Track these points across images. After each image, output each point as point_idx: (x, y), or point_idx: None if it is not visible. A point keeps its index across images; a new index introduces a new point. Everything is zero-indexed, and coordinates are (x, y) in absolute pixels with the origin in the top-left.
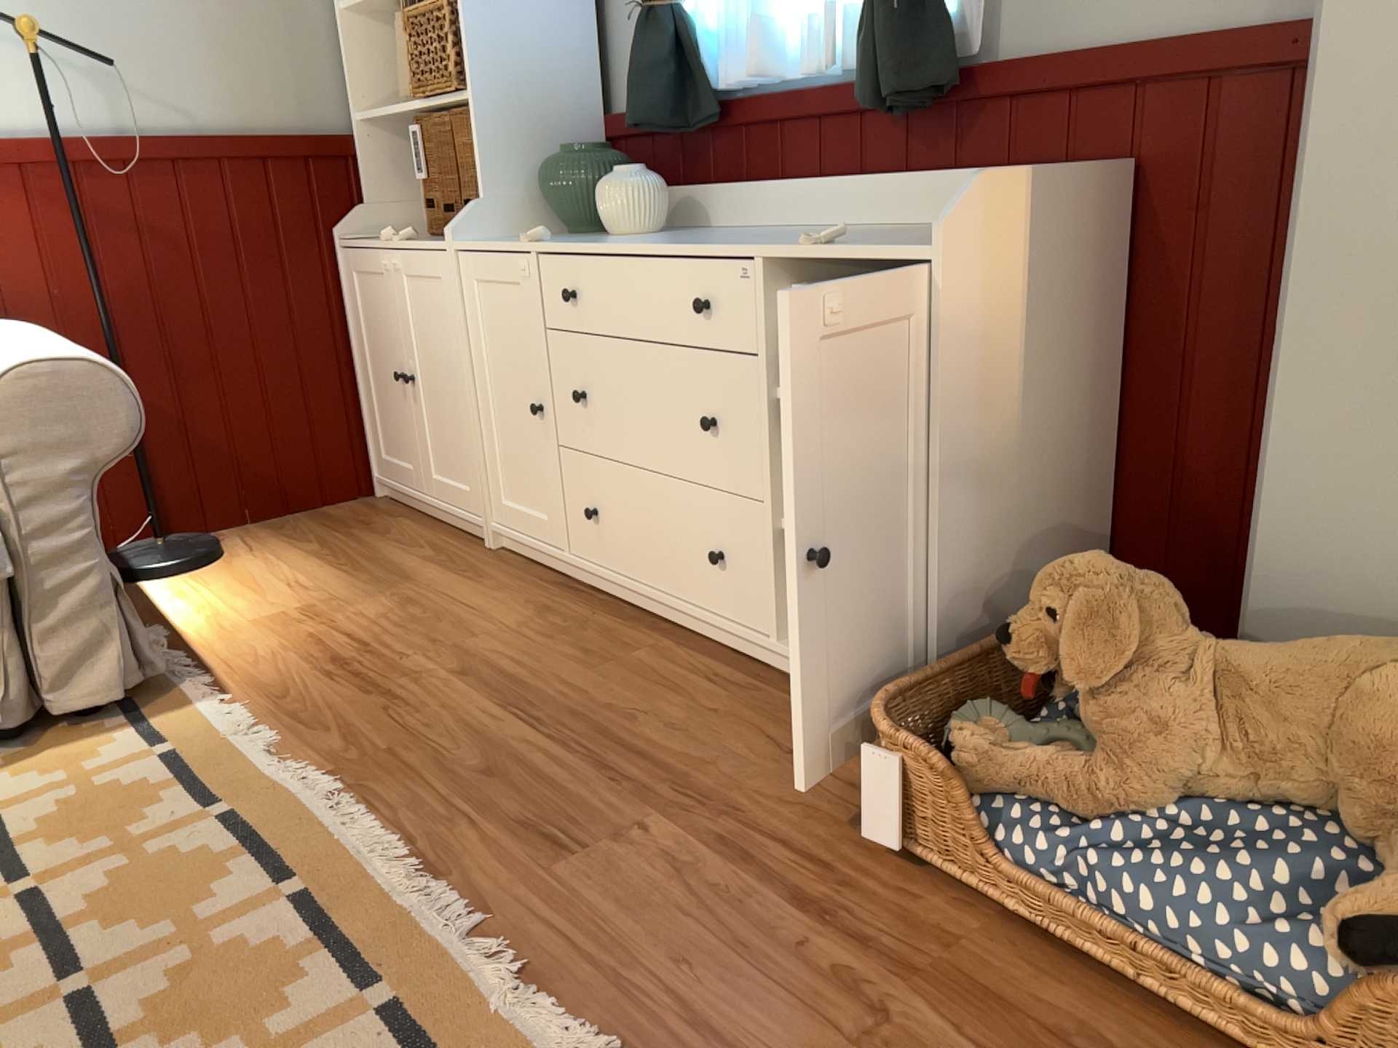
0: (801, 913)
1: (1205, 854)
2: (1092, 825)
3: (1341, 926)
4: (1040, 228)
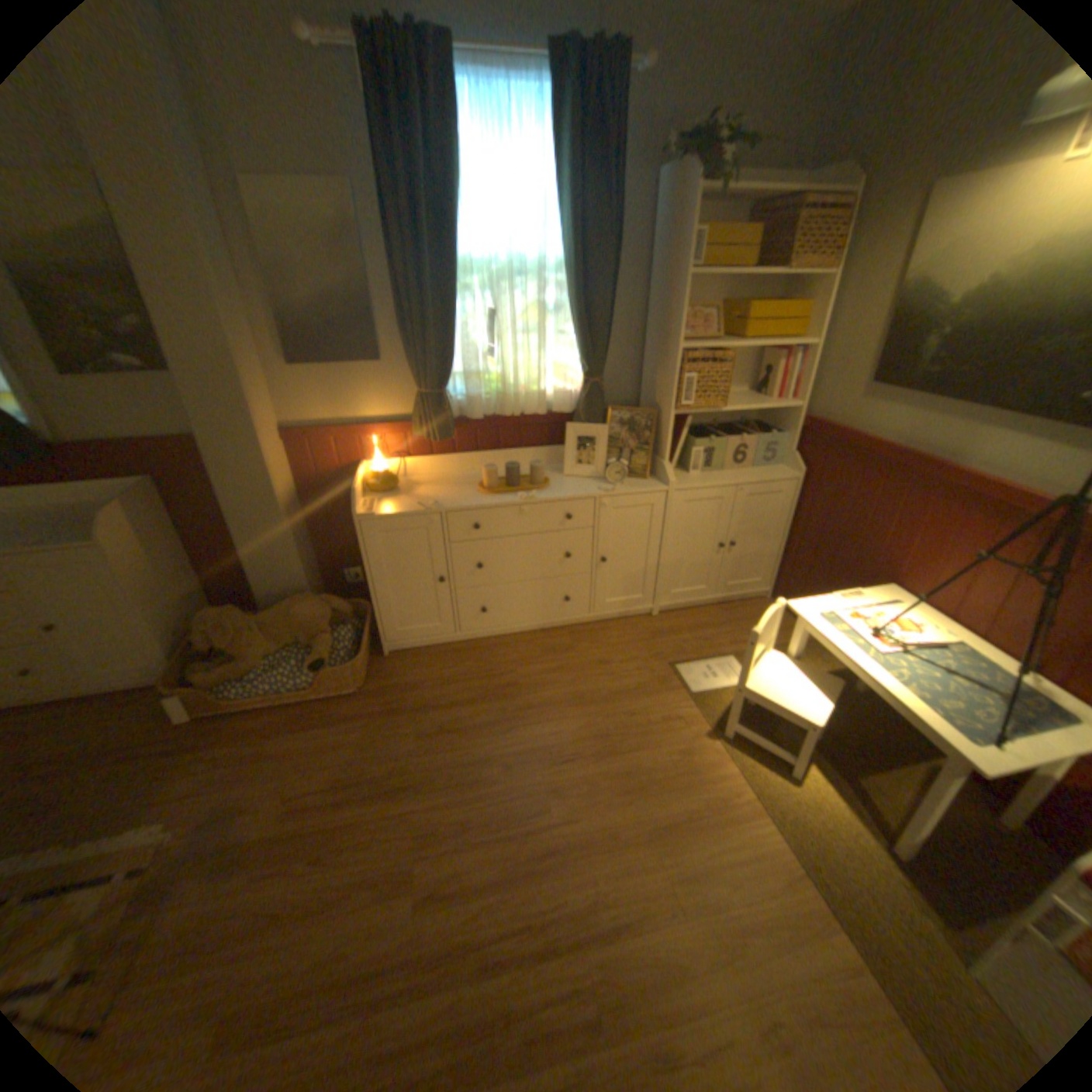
0: (168, 758)
1: (275, 670)
2: (244, 679)
3: (307, 669)
4: (127, 507)
